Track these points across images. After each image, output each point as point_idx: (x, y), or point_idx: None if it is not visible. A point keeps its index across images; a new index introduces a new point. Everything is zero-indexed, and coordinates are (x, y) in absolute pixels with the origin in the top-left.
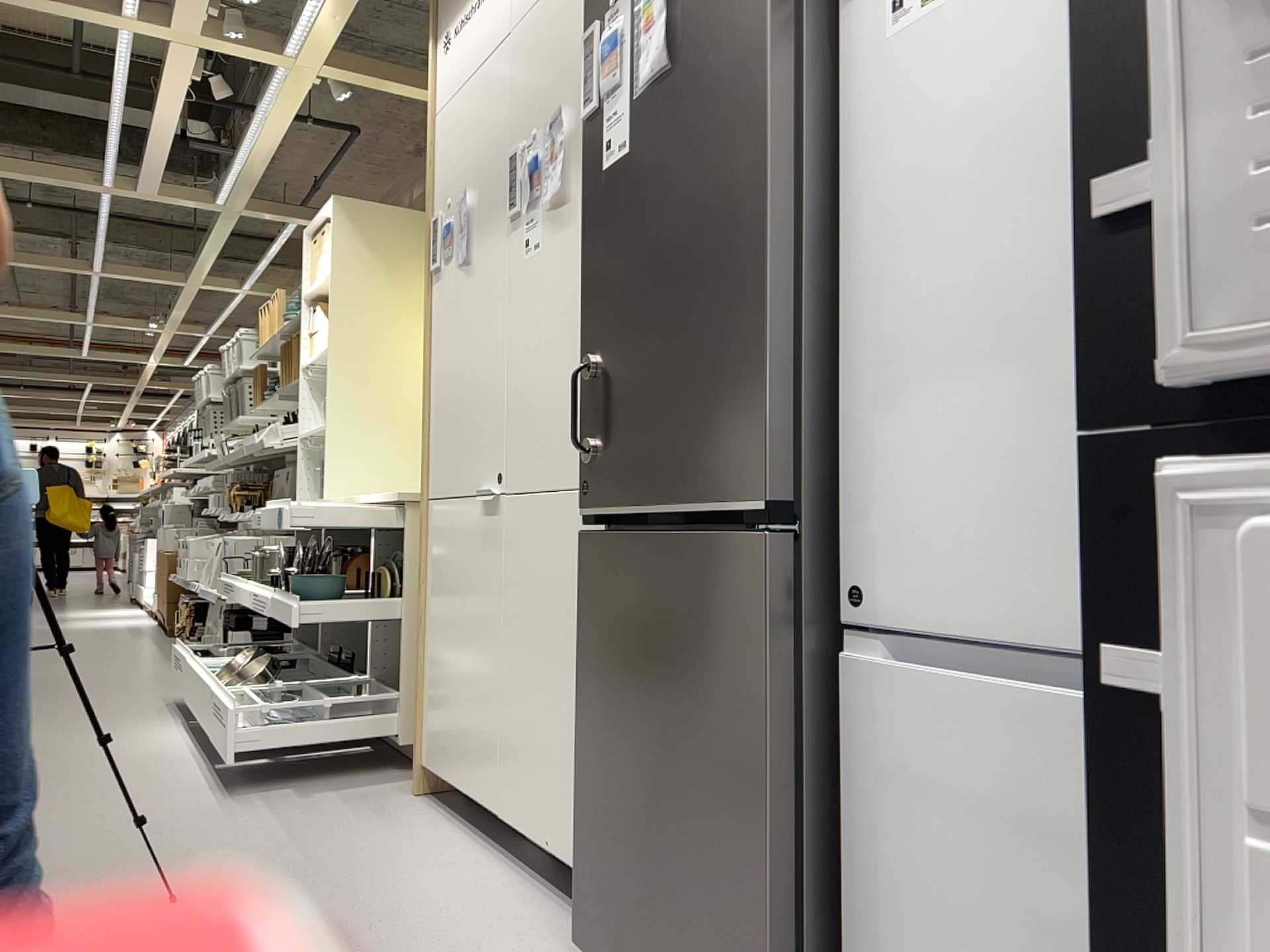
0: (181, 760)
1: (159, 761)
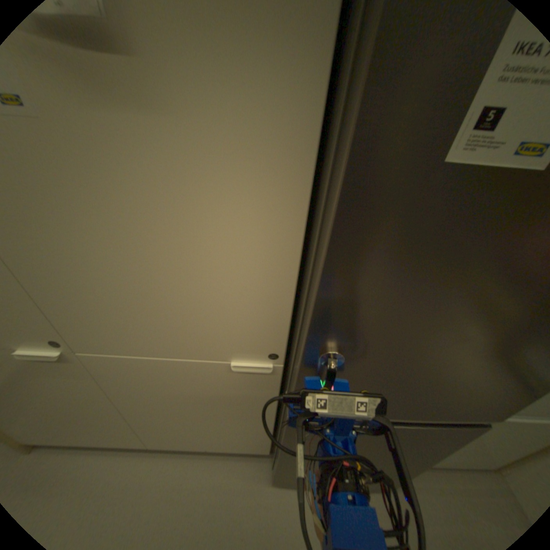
0: None
1: None
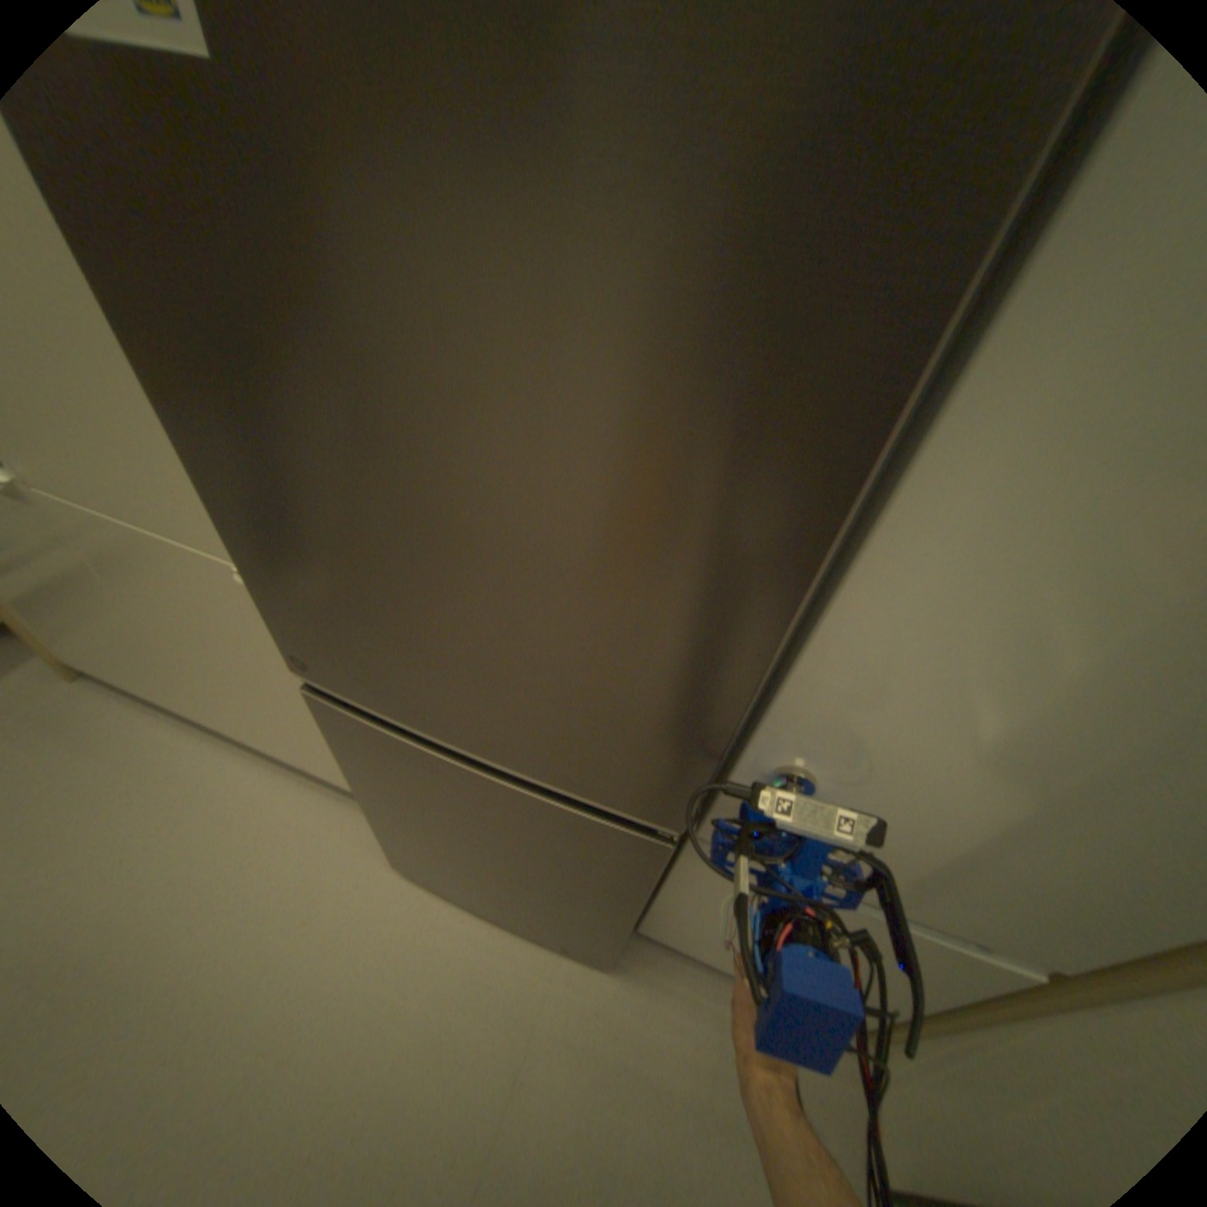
0: None
1: None
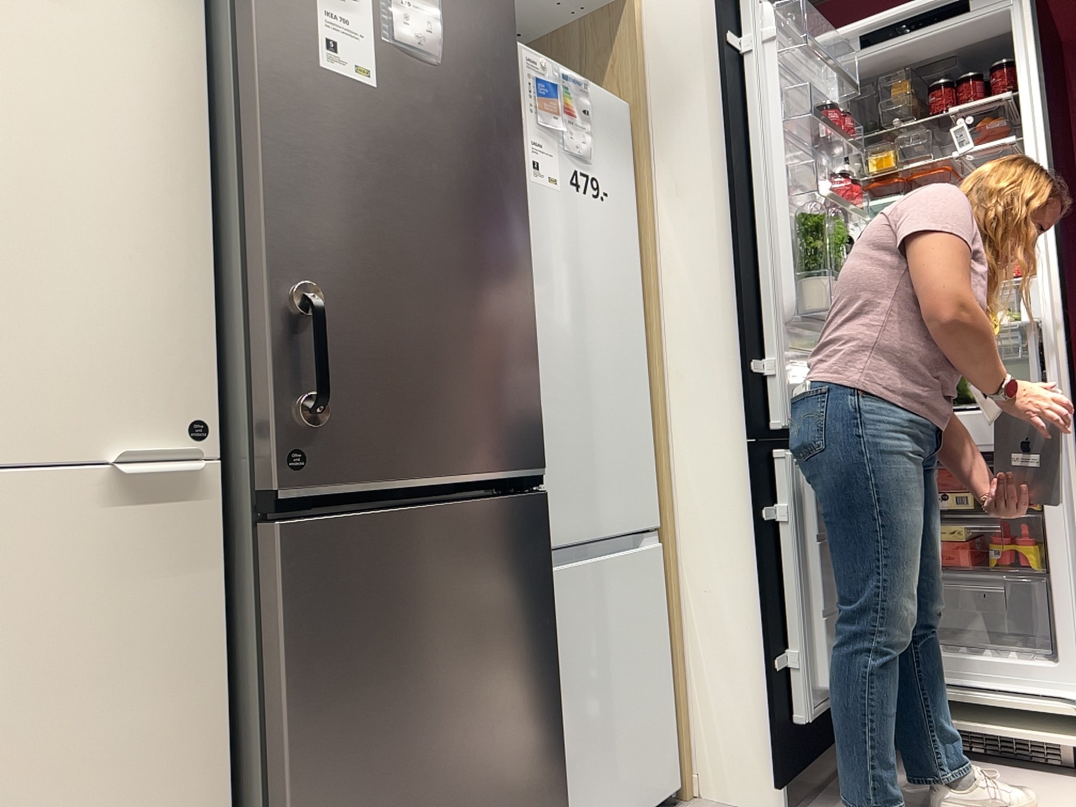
0: None
1: None
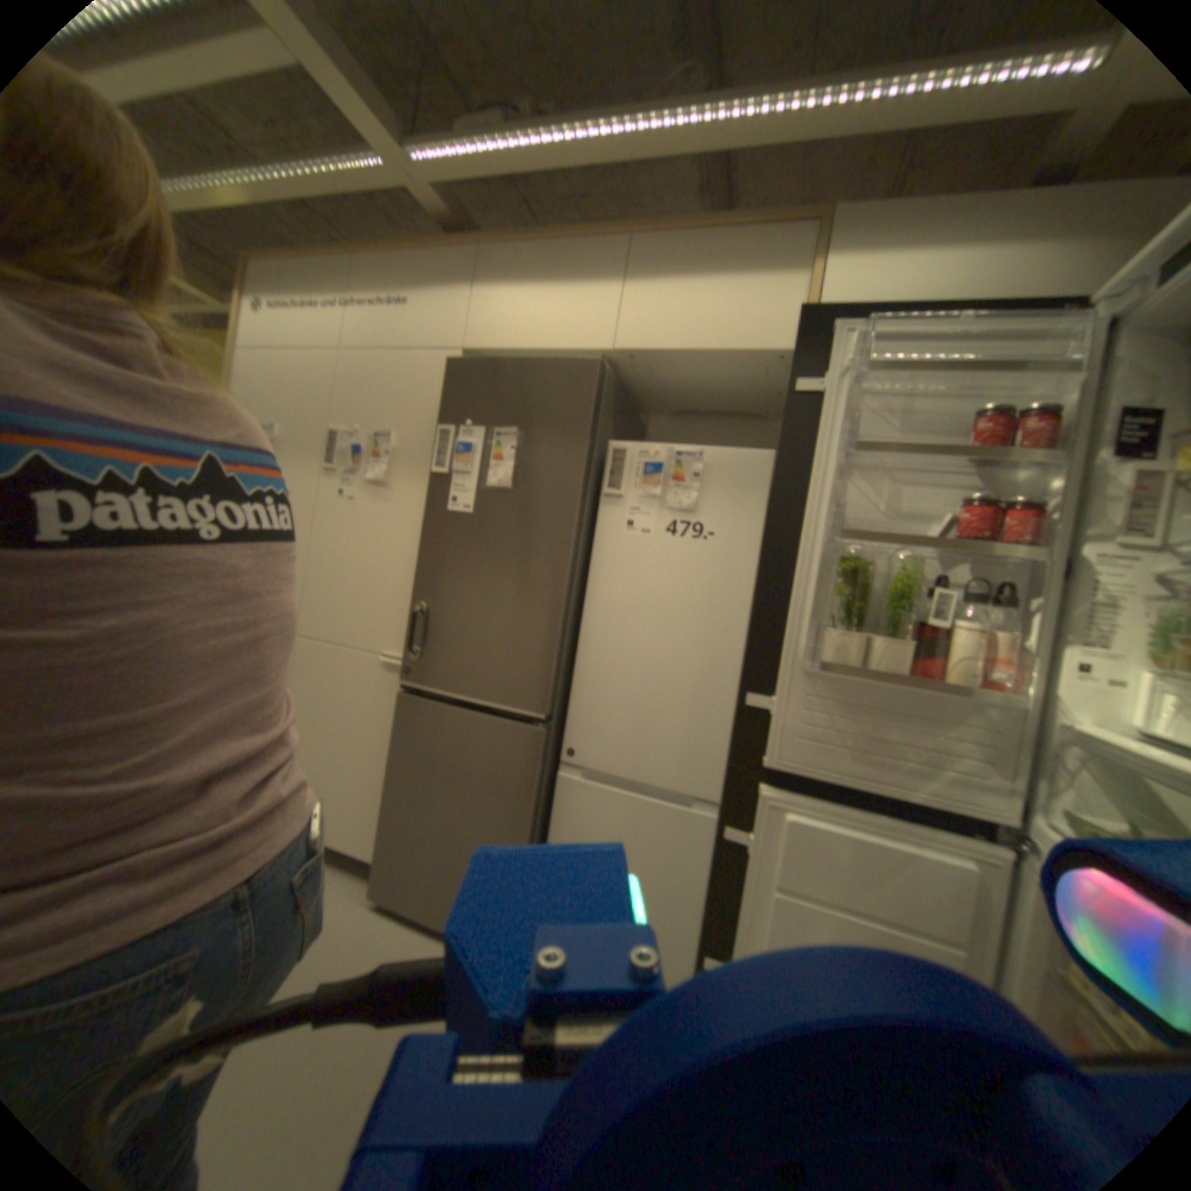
0: None
1: None
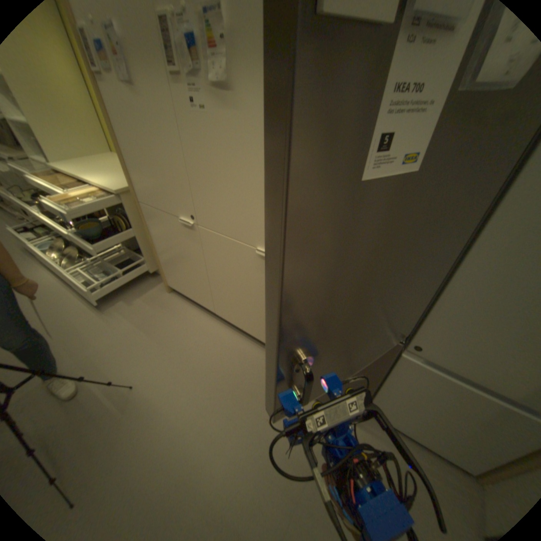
0: (60, 293)
1: (51, 296)
